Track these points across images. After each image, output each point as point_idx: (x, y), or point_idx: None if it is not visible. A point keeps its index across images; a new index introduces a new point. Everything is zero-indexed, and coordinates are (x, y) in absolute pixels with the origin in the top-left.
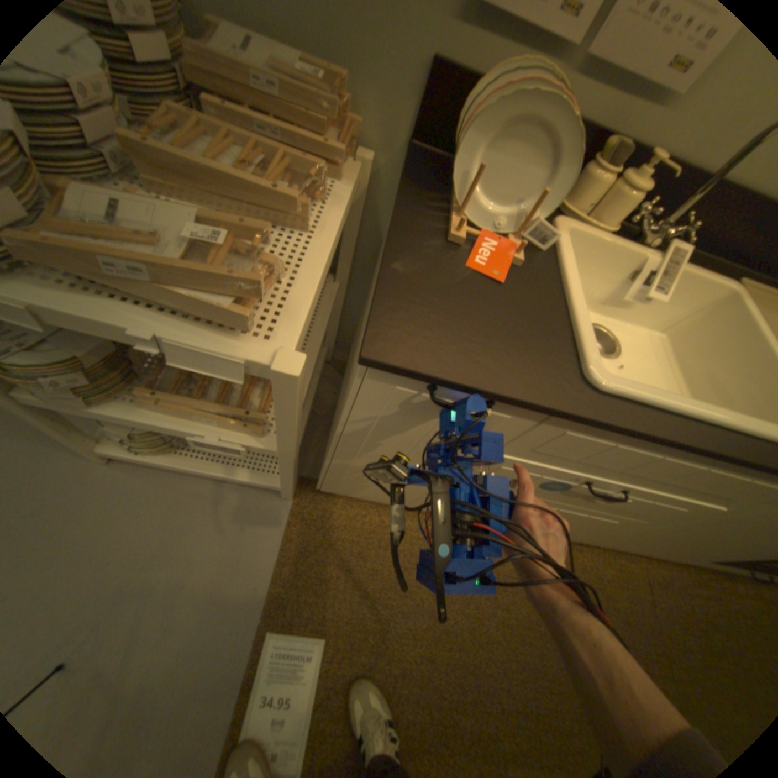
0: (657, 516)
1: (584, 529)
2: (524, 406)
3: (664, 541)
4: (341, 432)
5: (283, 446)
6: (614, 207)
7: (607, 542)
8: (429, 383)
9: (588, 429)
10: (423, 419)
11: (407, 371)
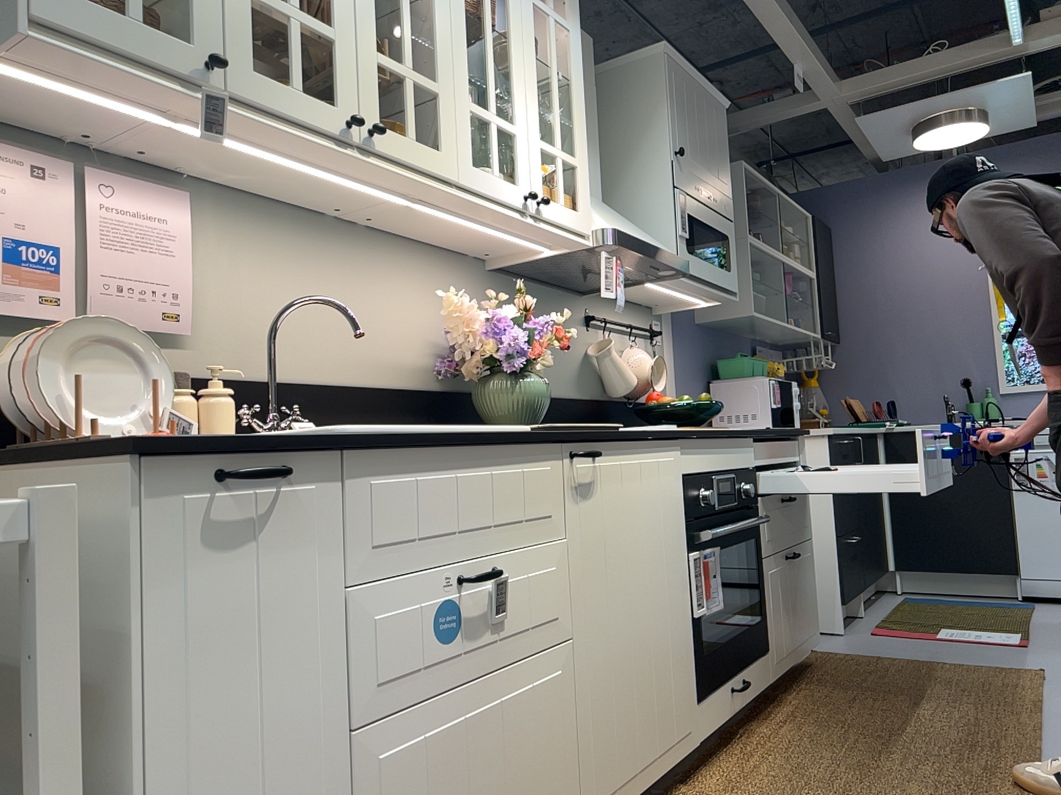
0: (552, 607)
1: (558, 738)
2: (302, 440)
3: (618, 678)
4: (130, 702)
5: (40, 794)
6: (215, 420)
7: (606, 759)
8: (206, 450)
9: (372, 464)
10: (229, 550)
11: (178, 441)
